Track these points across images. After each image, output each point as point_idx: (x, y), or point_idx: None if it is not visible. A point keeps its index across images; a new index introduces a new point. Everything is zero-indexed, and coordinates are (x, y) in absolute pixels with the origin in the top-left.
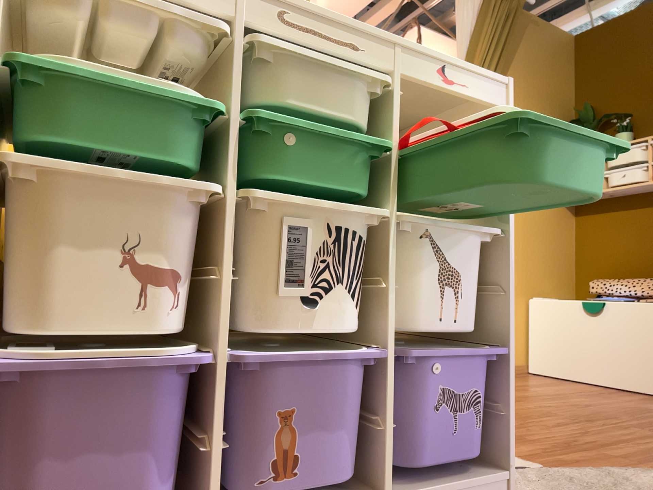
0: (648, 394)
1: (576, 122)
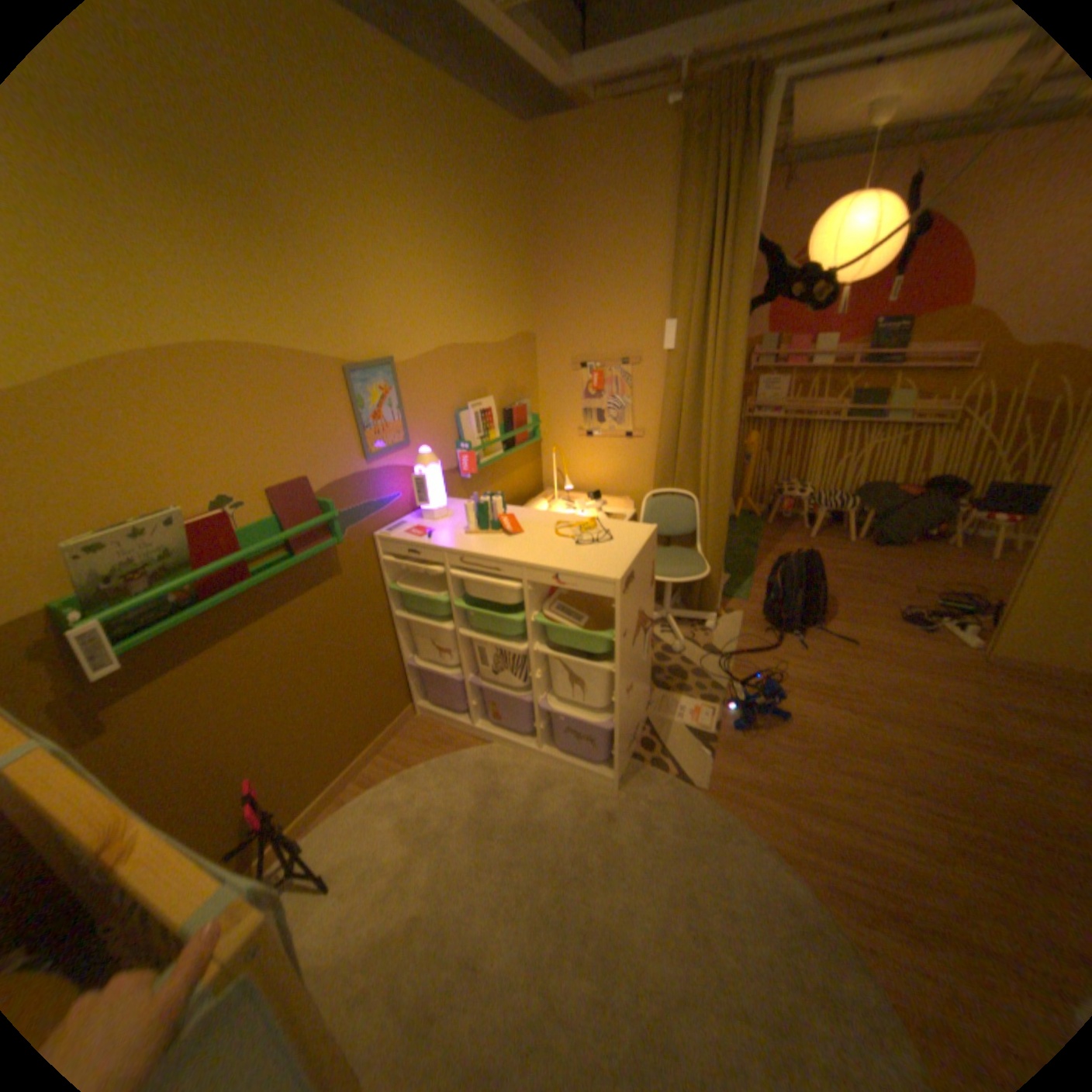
0: None
1: None
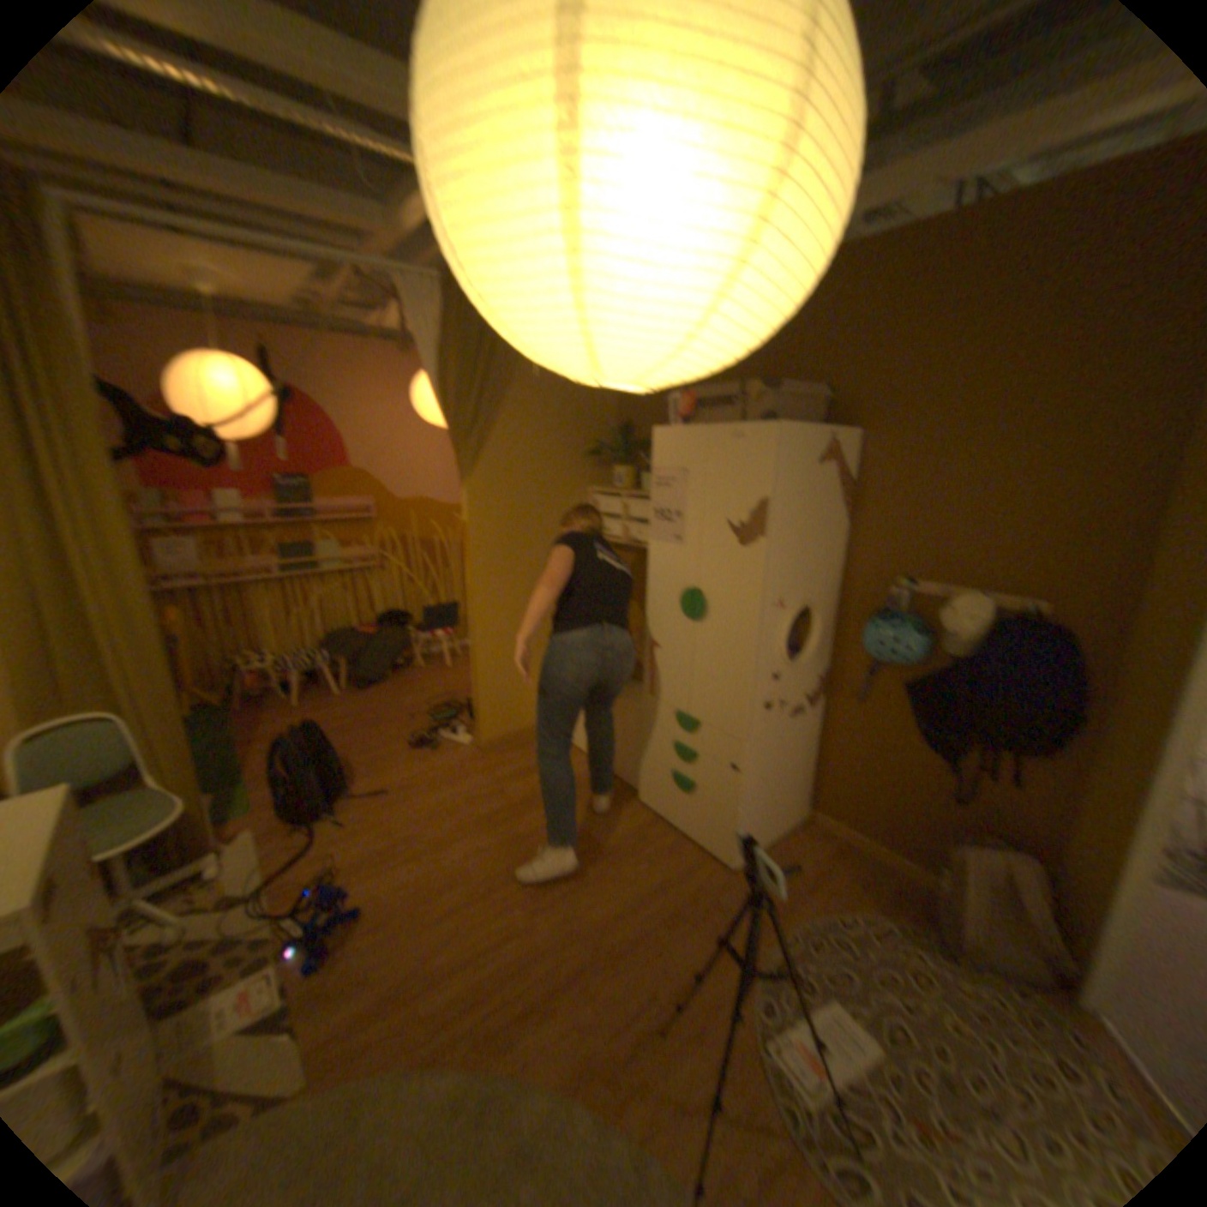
0: (627, 788)
1: (611, 451)
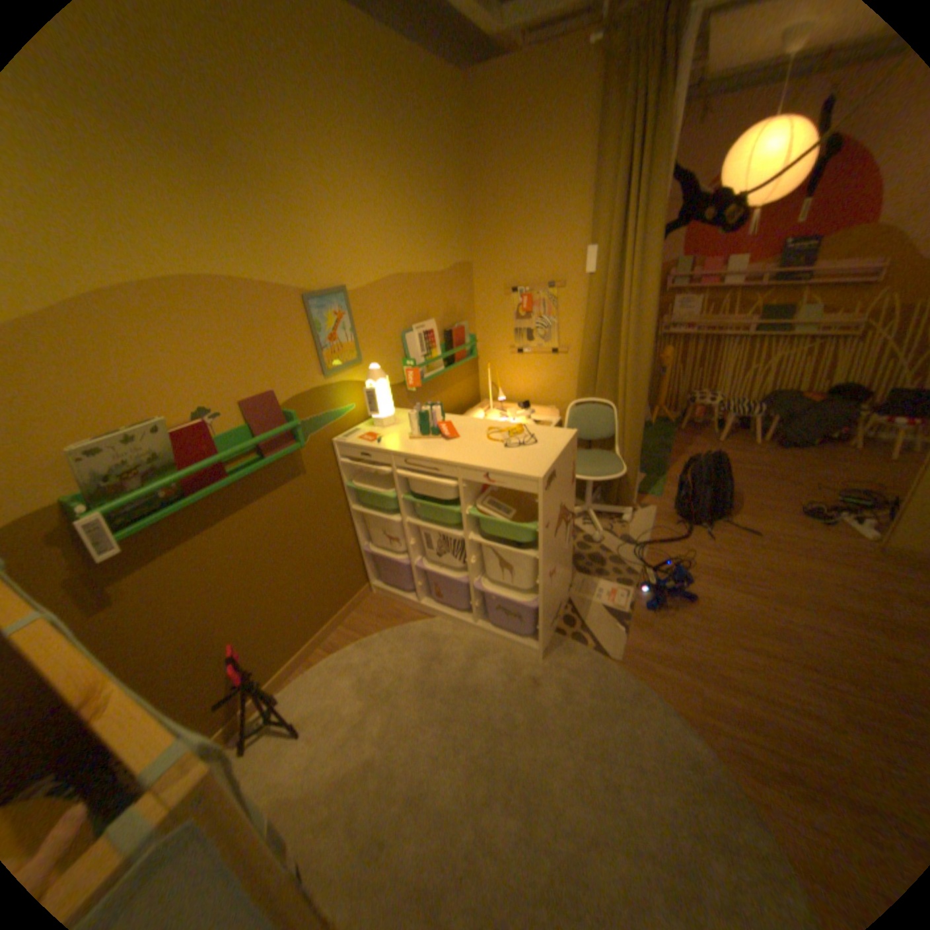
0: None
1: None
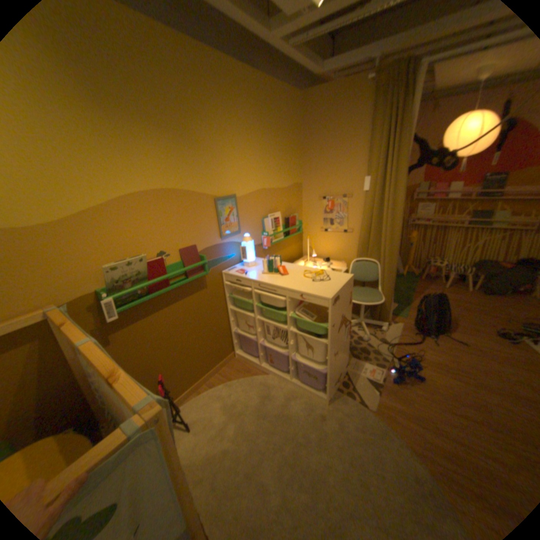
0: None
1: None
